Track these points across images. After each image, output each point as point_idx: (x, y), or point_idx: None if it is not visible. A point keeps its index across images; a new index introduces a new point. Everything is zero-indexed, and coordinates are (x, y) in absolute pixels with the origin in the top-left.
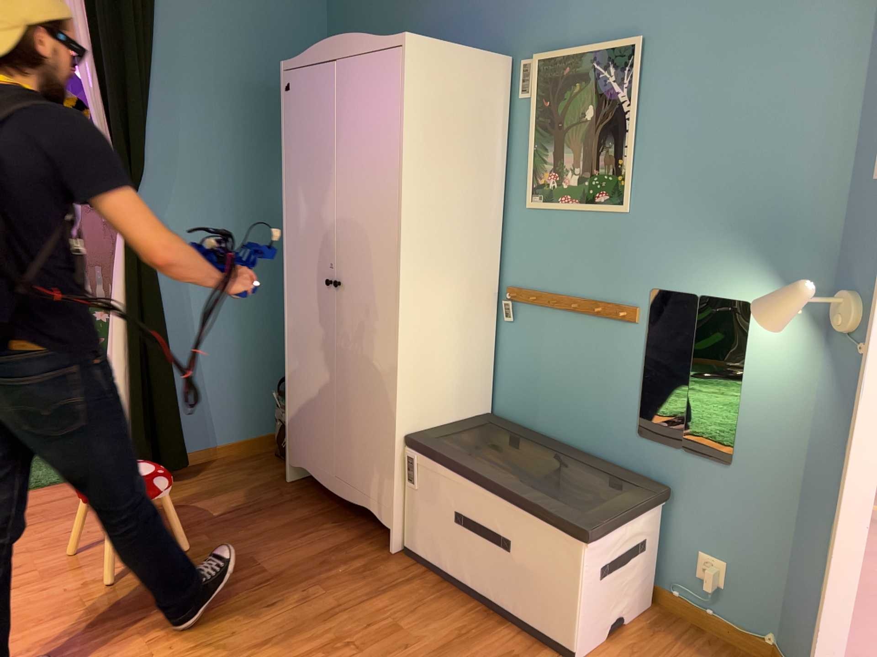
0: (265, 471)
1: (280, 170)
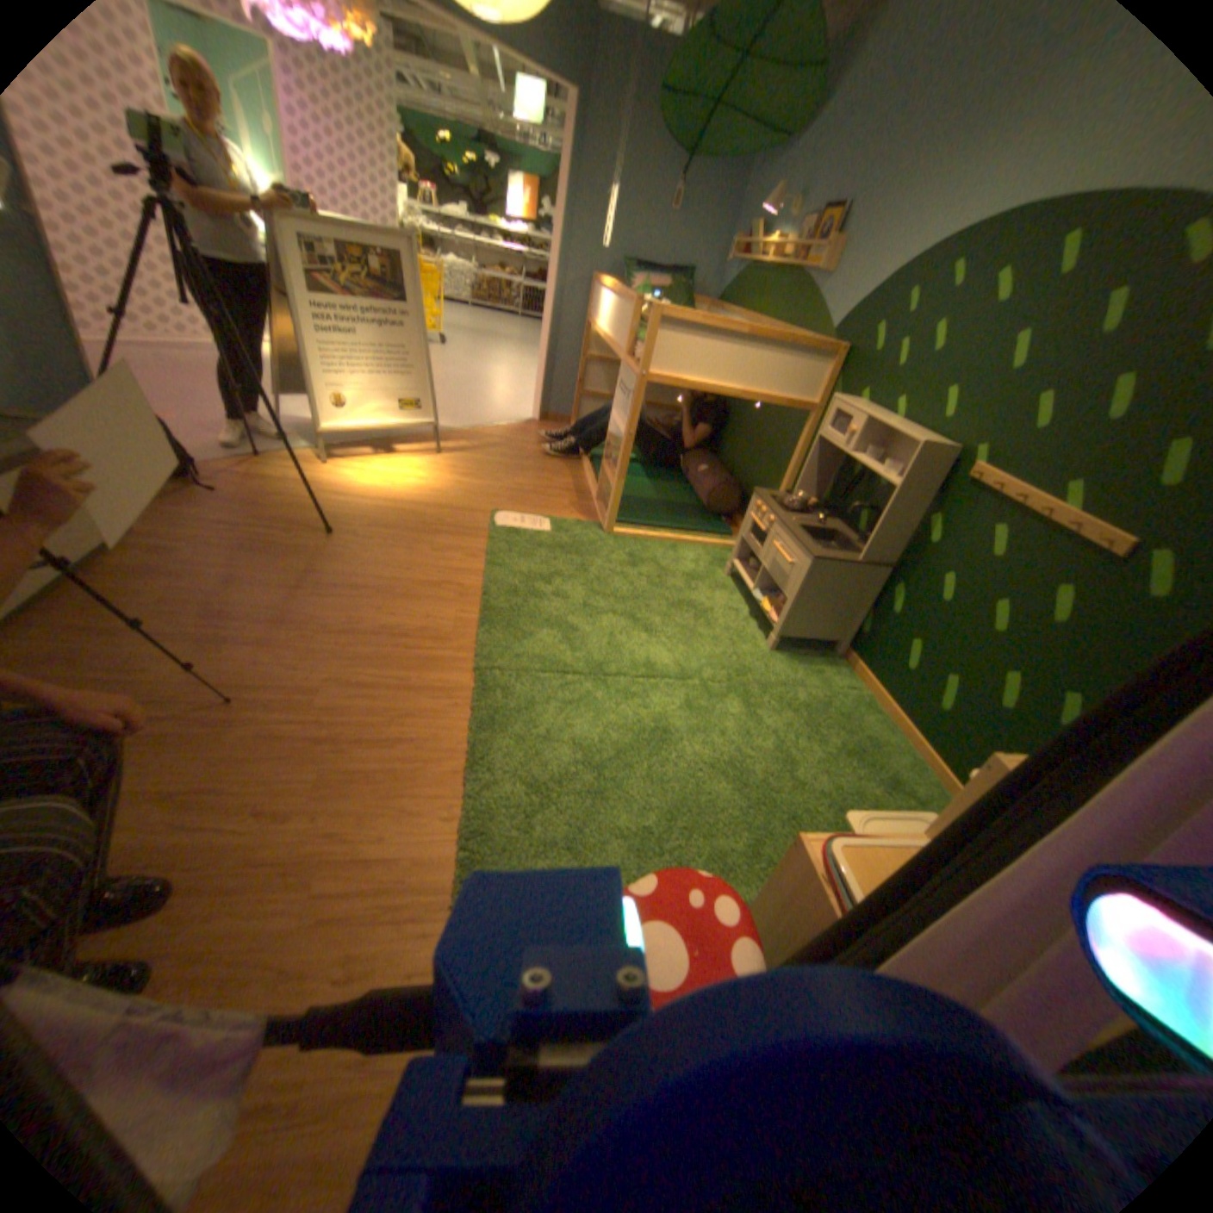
0: None
1: None
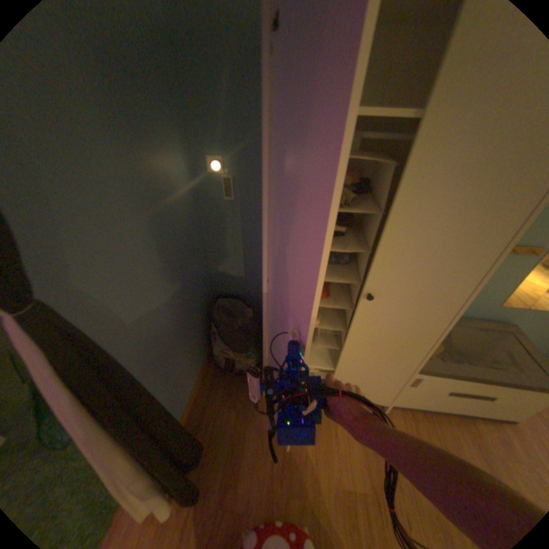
0: (238, 393)
1: (158, 147)
